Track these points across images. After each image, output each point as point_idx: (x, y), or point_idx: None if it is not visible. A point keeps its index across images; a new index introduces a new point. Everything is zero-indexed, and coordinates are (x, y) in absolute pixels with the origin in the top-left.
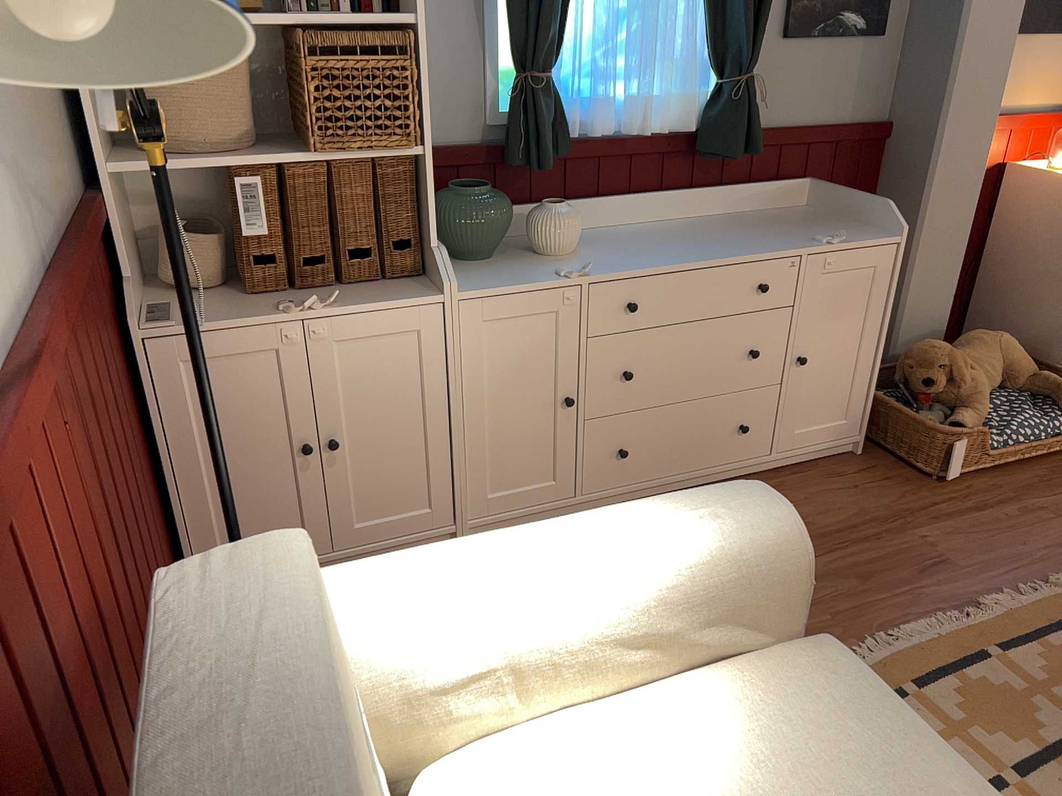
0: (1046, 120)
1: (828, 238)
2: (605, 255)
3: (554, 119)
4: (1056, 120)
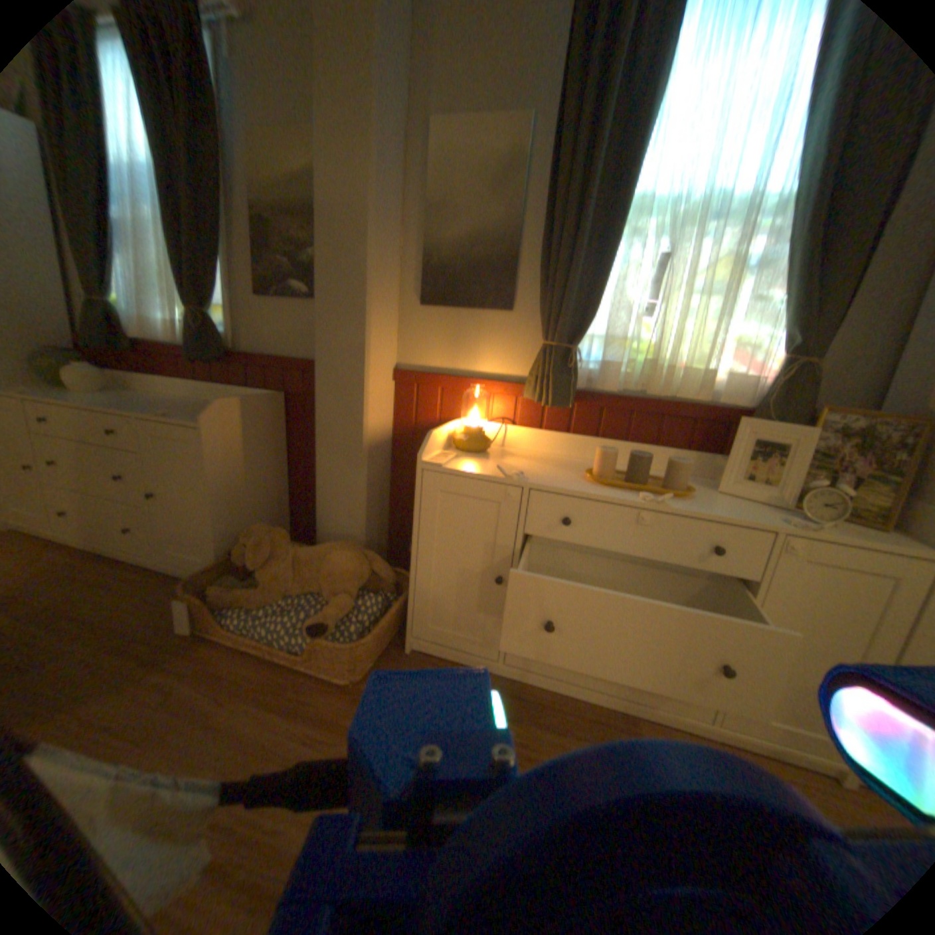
0: (497, 388)
1: (159, 413)
2: (81, 396)
3: (104, 323)
4: (509, 390)
